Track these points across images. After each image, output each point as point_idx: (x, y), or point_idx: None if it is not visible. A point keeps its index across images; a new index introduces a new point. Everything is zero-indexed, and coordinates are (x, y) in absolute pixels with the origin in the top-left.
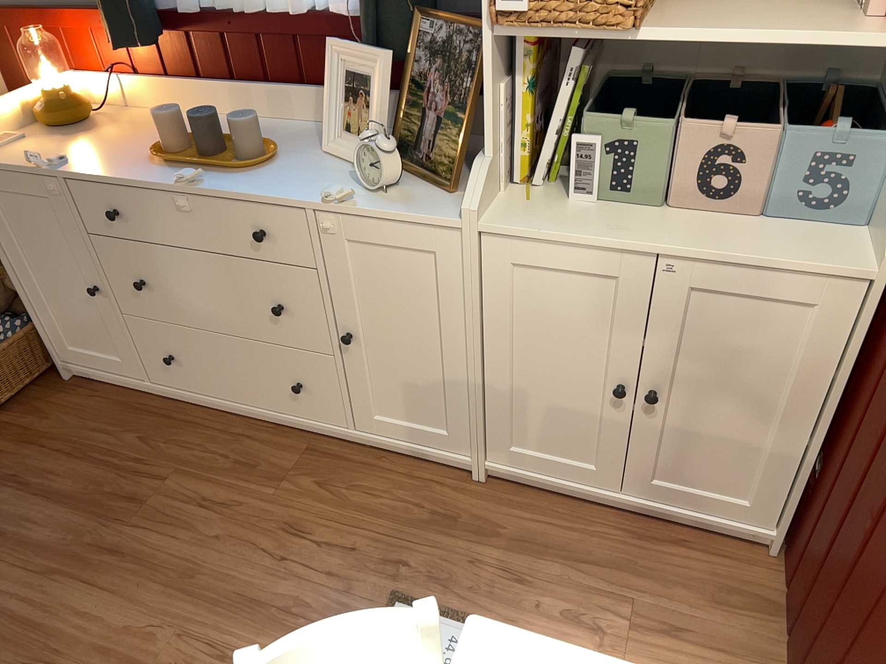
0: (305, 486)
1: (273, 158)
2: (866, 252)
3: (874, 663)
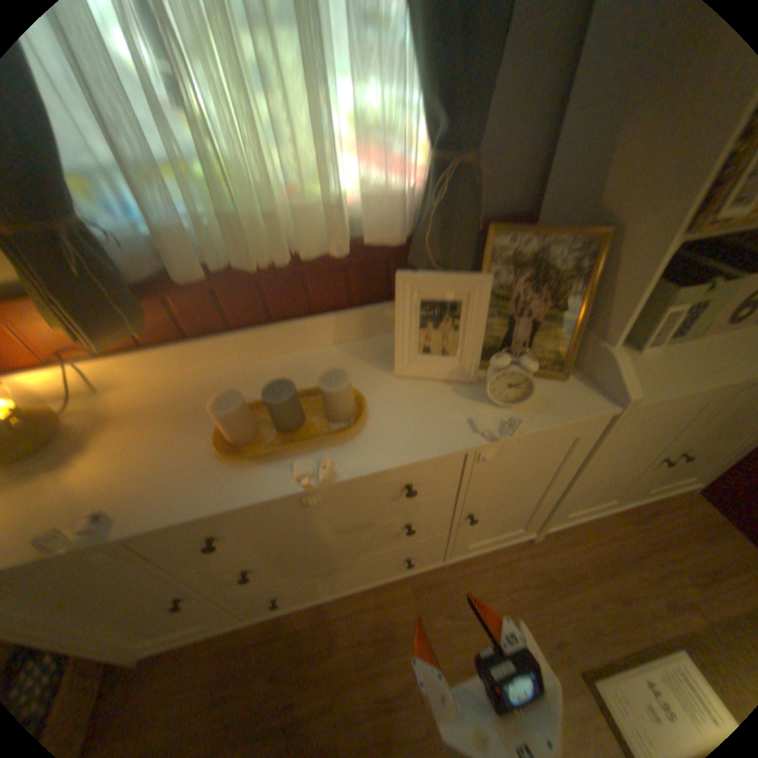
0: (443, 631)
1: (363, 402)
2: None
3: None
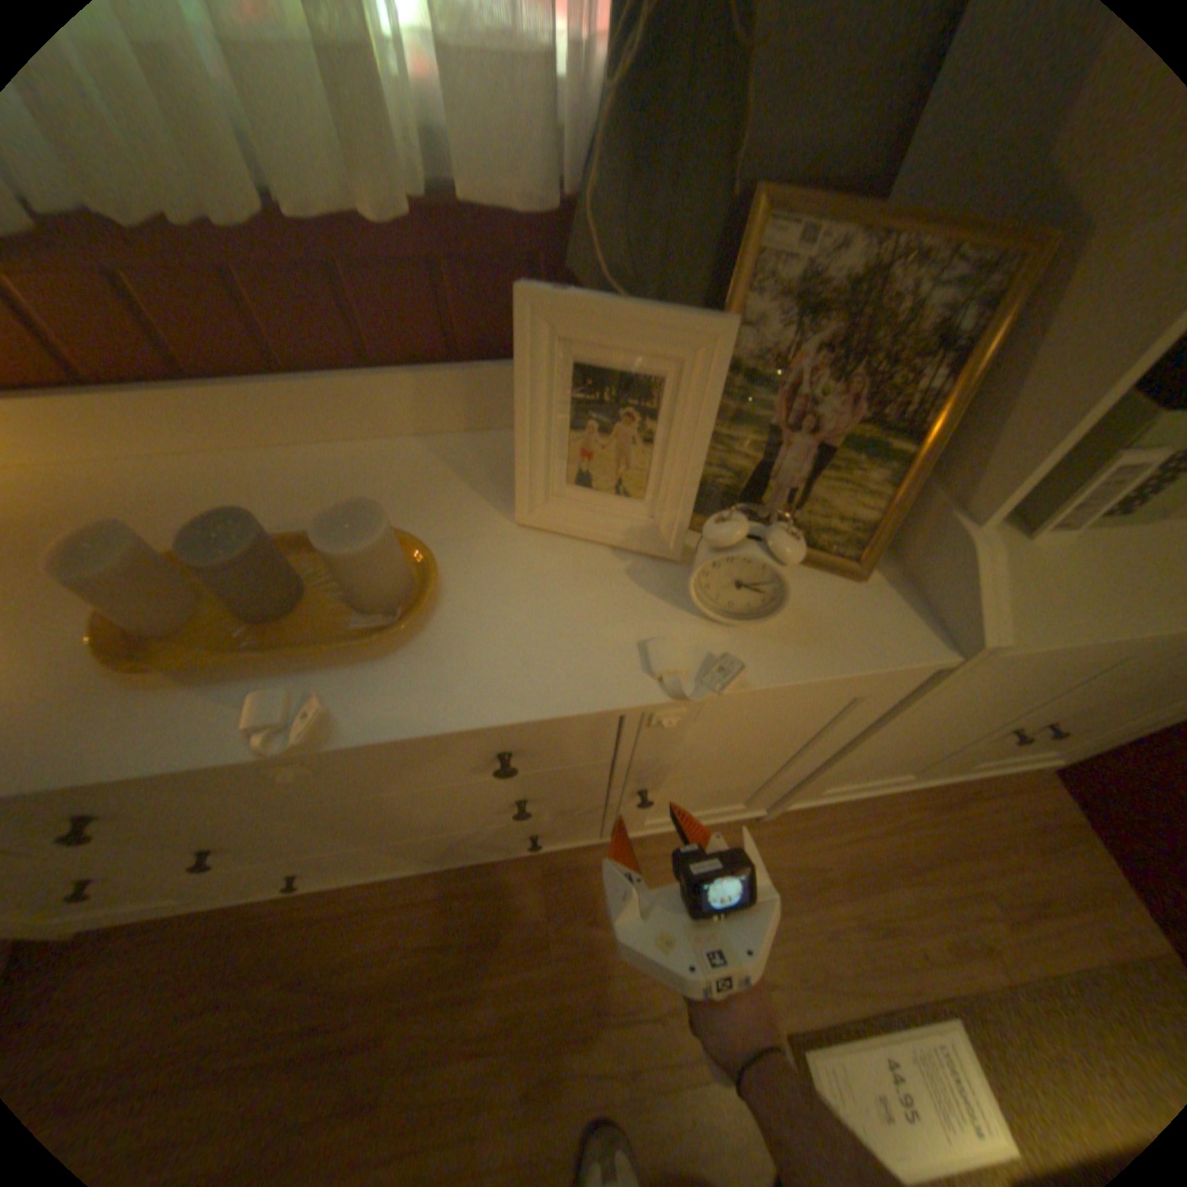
0: (582, 947)
1: (430, 579)
2: None
3: None
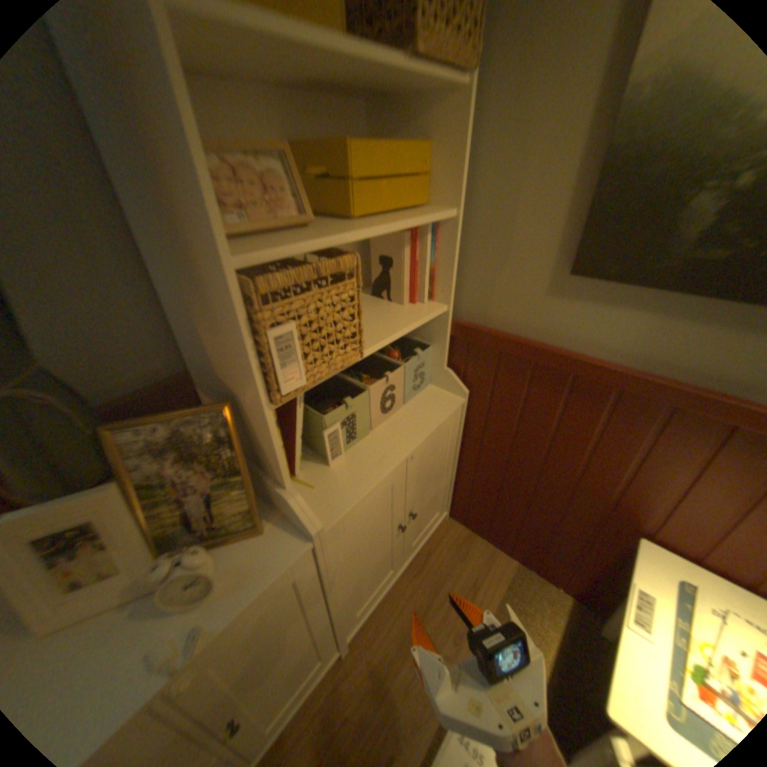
0: None
1: None
2: (452, 392)
3: (593, 522)
